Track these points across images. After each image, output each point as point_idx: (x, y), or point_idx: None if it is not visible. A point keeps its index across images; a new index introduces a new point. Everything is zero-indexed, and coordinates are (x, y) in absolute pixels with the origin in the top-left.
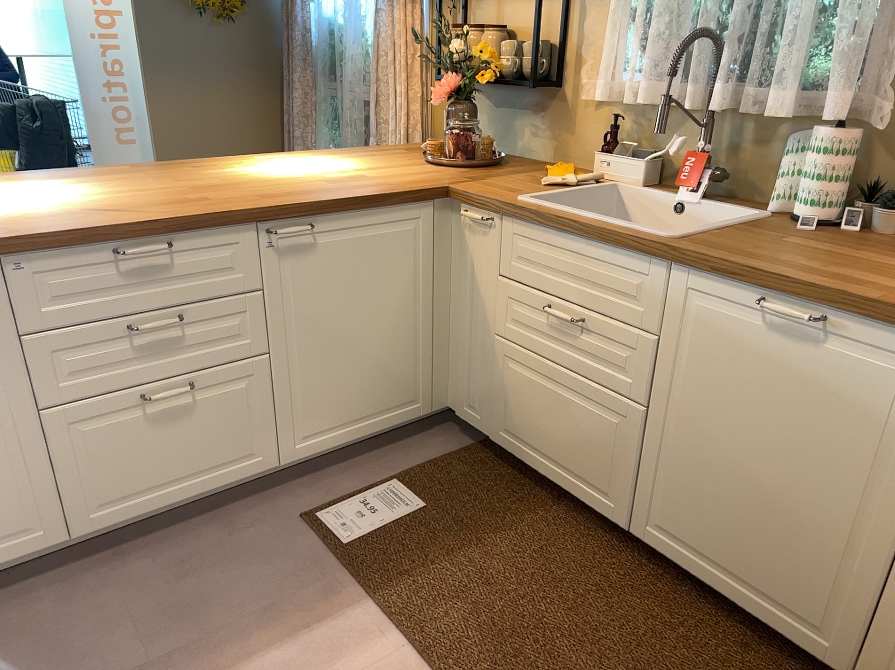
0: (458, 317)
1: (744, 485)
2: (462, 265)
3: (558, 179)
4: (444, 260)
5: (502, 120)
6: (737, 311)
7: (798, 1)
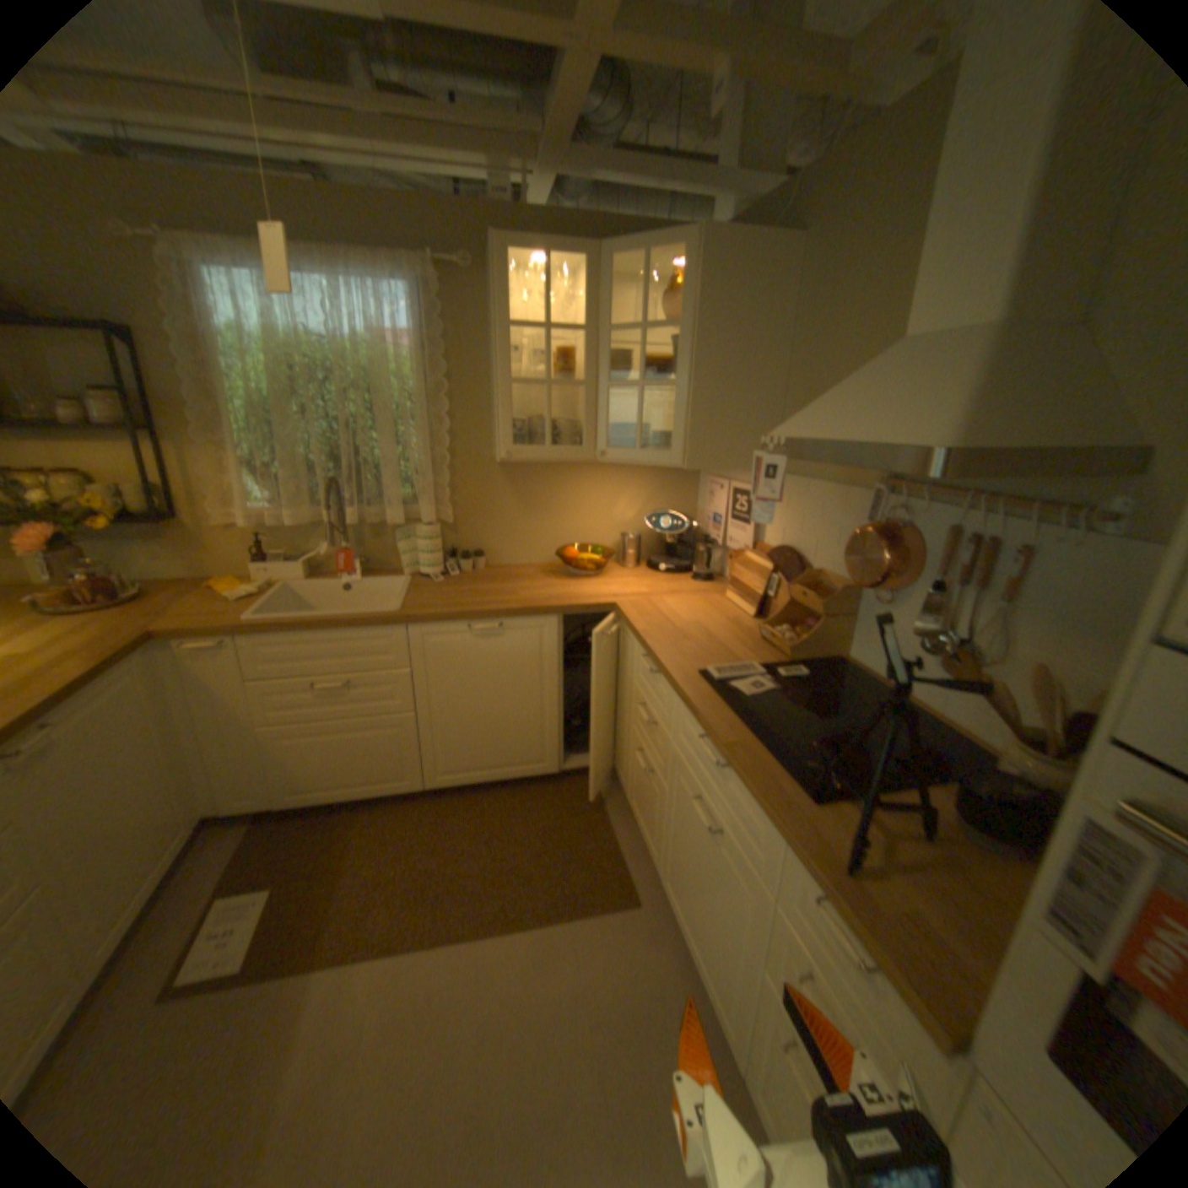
0: (193, 735)
1: (486, 719)
2: (189, 691)
3: (241, 591)
4: (160, 695)
5: (101, 551)
6: (456, 635)
7: (385, 458)
